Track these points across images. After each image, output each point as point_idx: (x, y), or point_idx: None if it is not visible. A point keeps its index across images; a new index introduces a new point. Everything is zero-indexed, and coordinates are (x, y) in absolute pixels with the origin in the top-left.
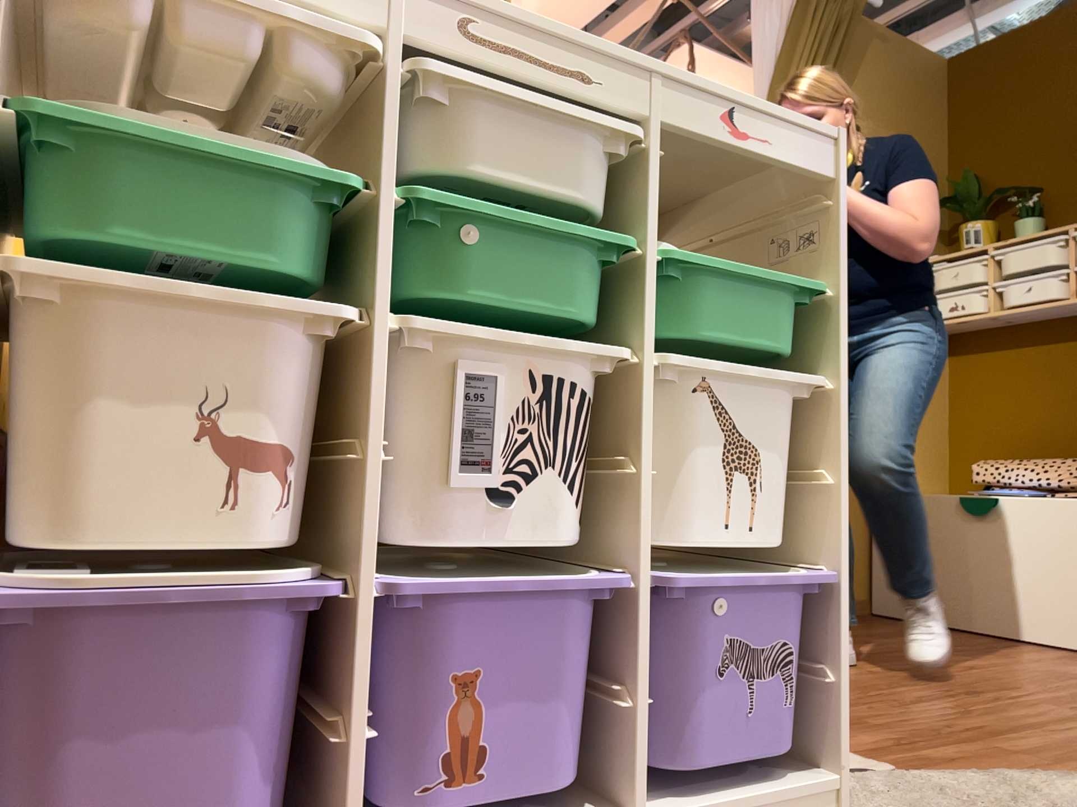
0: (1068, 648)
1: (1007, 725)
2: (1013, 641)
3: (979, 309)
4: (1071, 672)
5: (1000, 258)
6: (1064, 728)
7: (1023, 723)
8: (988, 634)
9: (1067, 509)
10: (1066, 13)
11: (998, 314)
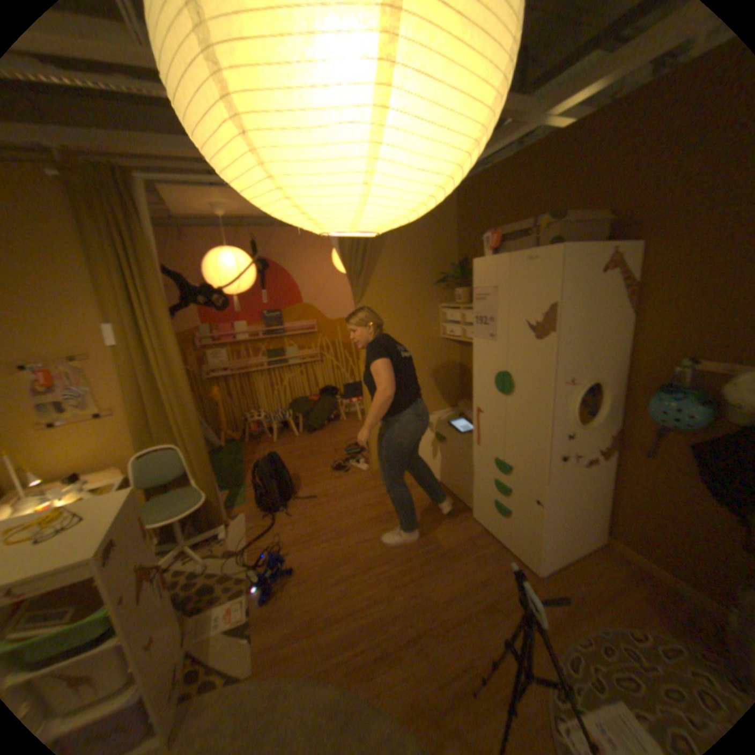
0: (465, 507)
1: (343, 620)
2: (450, 498)
3: (461, 336)
4: (436, 541)
5: (468, 313)
6: (363, 623)
7: (352, 617)
8: (445, 490)
9: (465, 455)
10: (505, 161)
11: (466, 341)
